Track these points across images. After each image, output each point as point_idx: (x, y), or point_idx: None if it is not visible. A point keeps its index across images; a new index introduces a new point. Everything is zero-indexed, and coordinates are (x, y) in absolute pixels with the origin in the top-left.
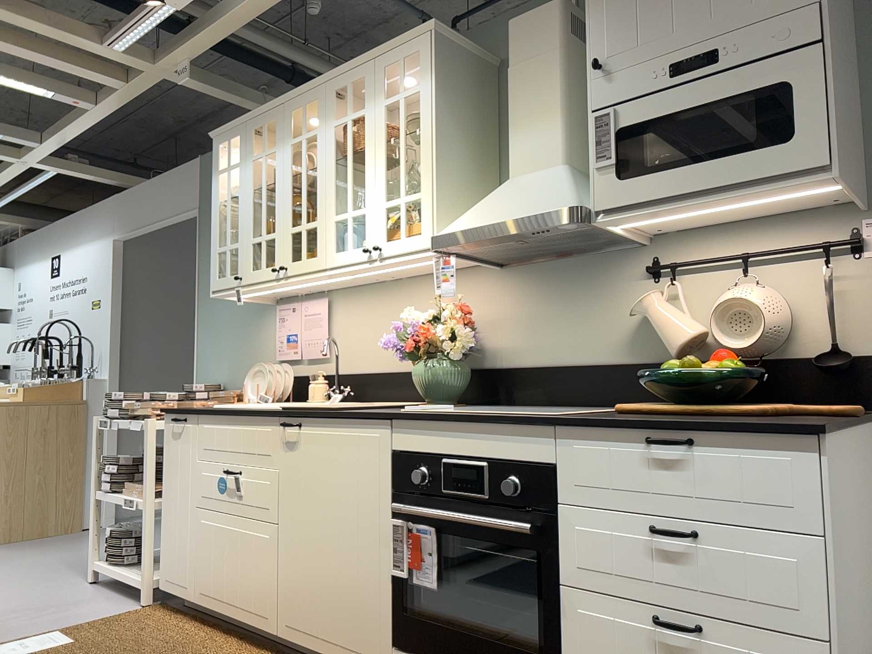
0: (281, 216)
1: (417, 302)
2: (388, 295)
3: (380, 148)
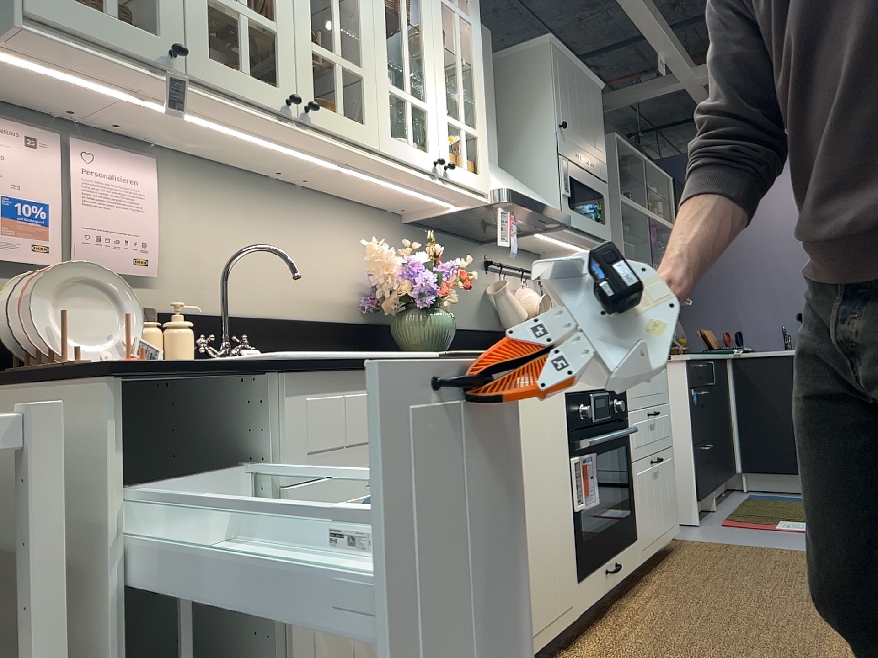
0: (292, 6)
1: (319, 229)
2: (277, 203)
3: (440, 47)
